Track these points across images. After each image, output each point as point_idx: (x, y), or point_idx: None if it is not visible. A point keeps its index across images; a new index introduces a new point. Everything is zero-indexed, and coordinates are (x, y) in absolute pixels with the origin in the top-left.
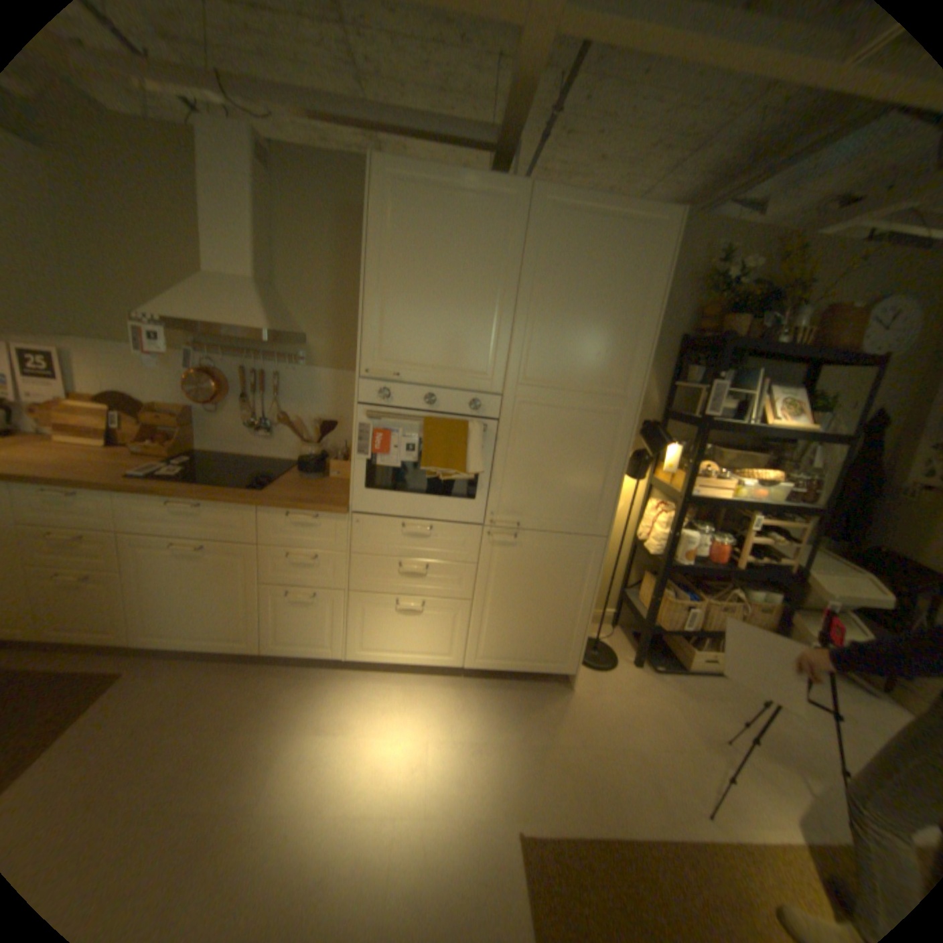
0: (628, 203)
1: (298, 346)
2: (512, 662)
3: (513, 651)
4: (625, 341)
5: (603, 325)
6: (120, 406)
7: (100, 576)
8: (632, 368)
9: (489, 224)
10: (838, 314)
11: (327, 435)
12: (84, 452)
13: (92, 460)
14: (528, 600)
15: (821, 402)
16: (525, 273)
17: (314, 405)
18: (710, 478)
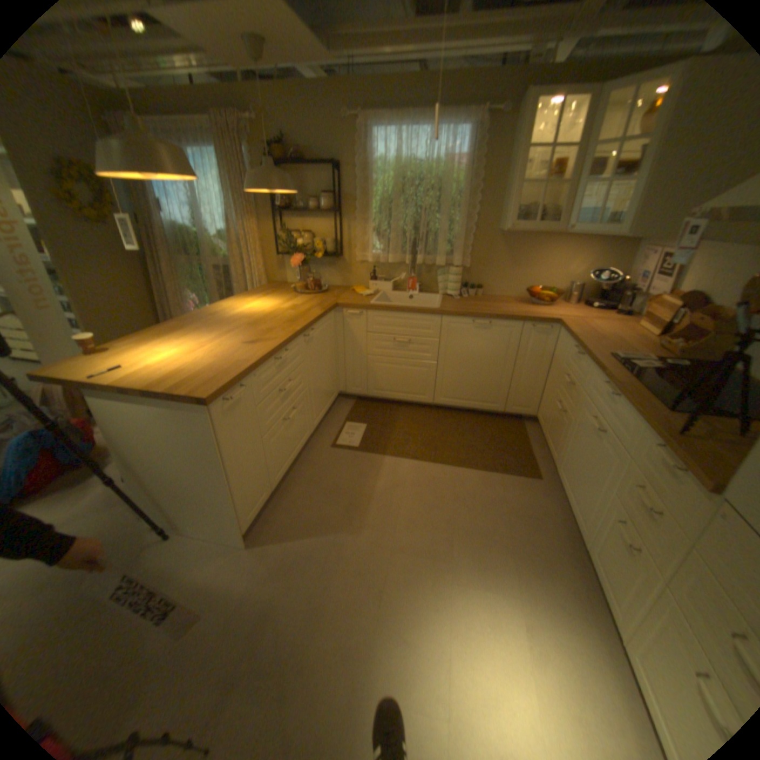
0: None
1: None
2: None
3: None
4: None
5: None
6: (695, 304)
7: (569, 414)
8: None
9: None
10: None
11: None
12: (643, 334)
13: (631, 339)
14: None
15: None
16: None
17: None
18: None
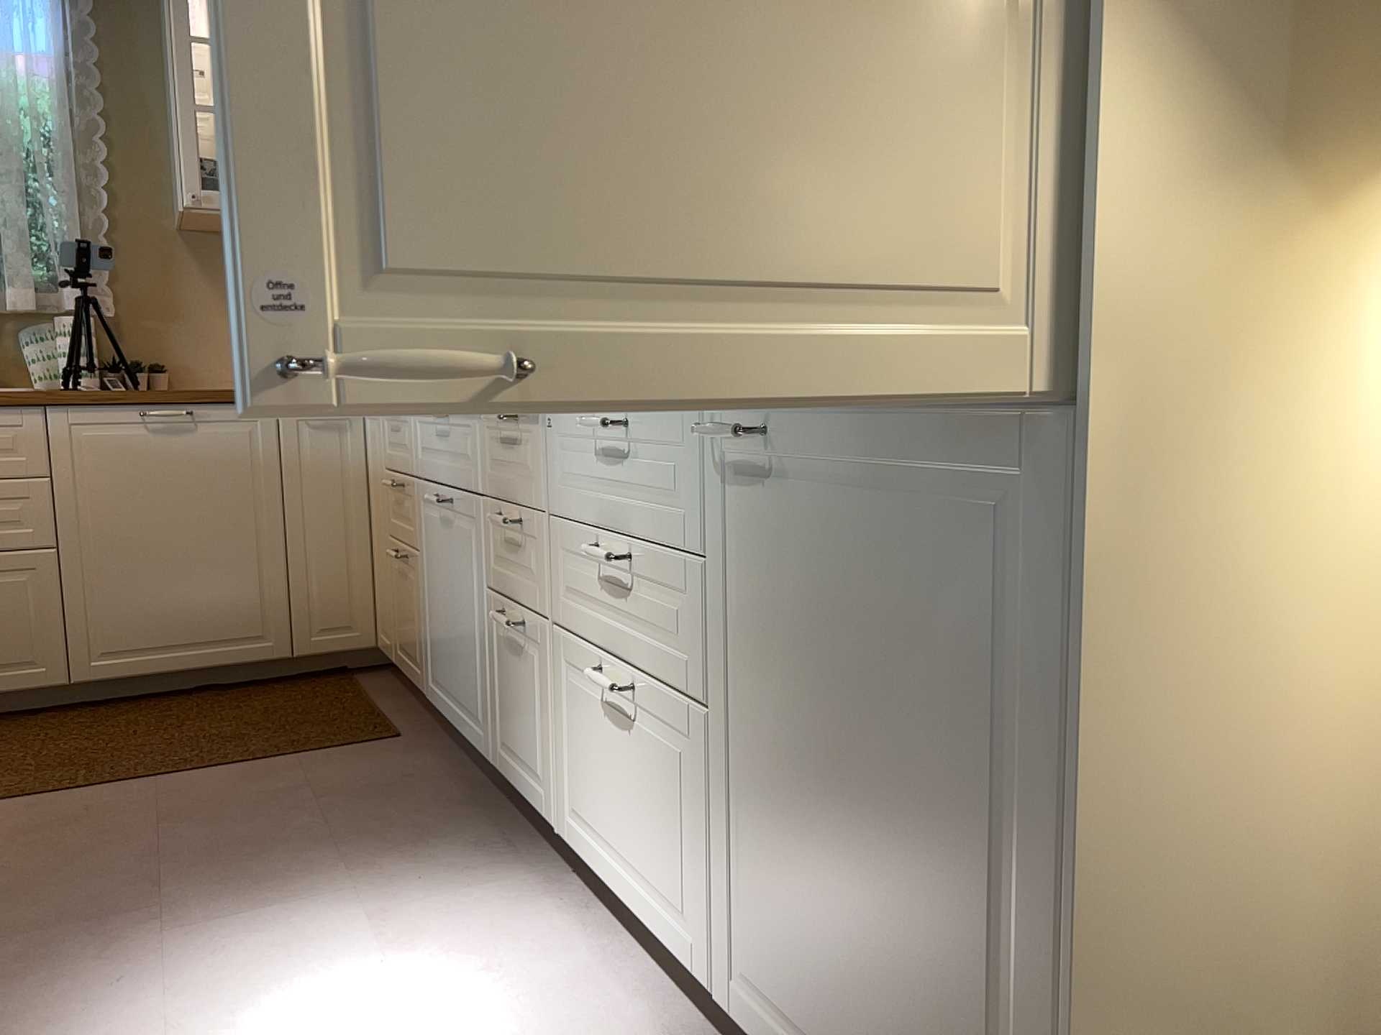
0: None
1: None
2: None
3: (827, 1020)
4: None
5: None
6: None
7: (412, 552)
8: None
9: None
10: None
11: None
12: None
13: None
14: (844, 766)
15: None
16: None
17: None
18: None
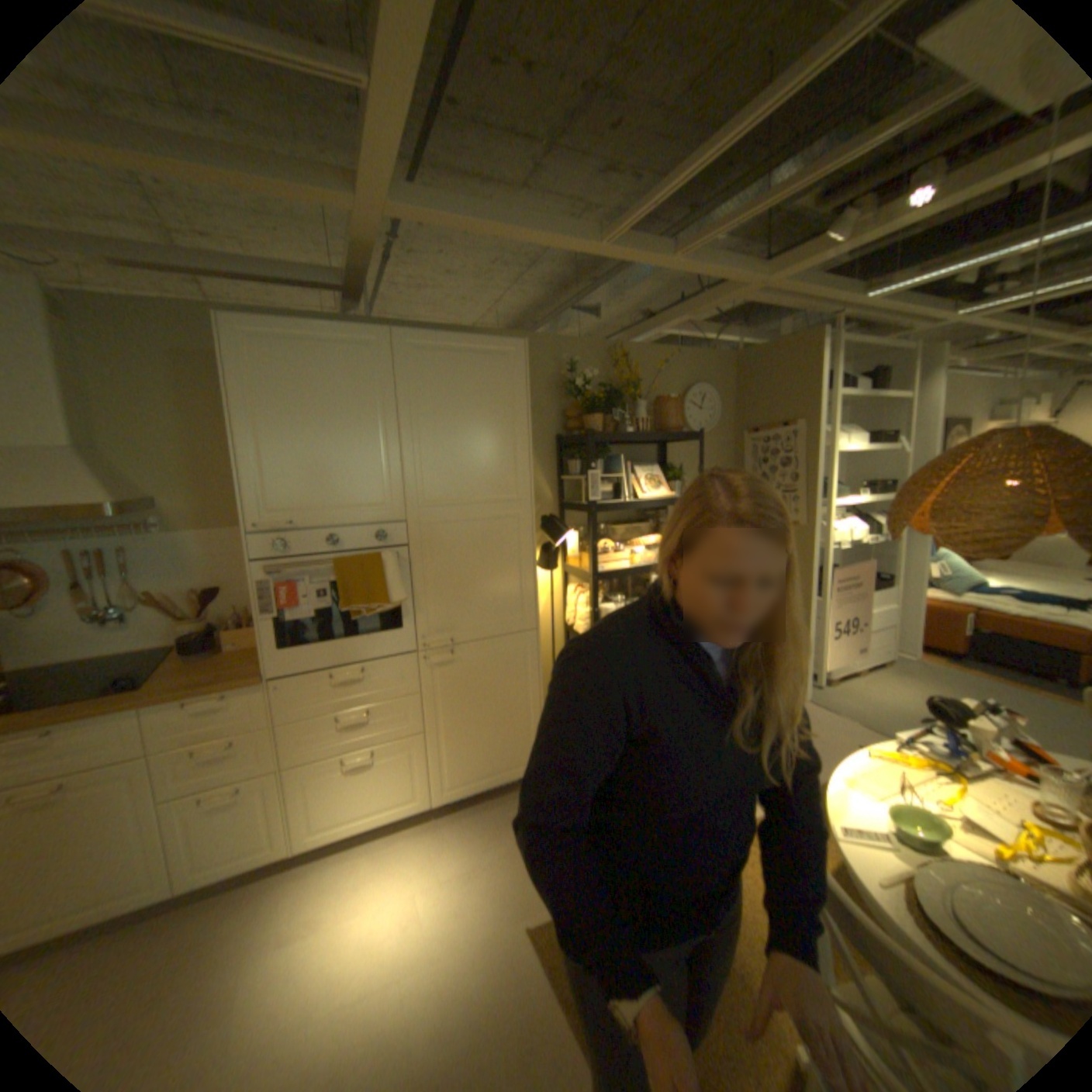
0: (478, 340)
1: (145, 511)
2: (479, 782)
3: (477, 771)
4: (505, 453)
5: (484, 443)
6: None
7: None
8: (517, 475)
9: (356, 368)
10: (662, 404)
11: (208, 605)
12: None
13: None
14: (479, 713)
15: (671, 474)
16: (401, 407)
17: (180, 574)
18: (608, 554)
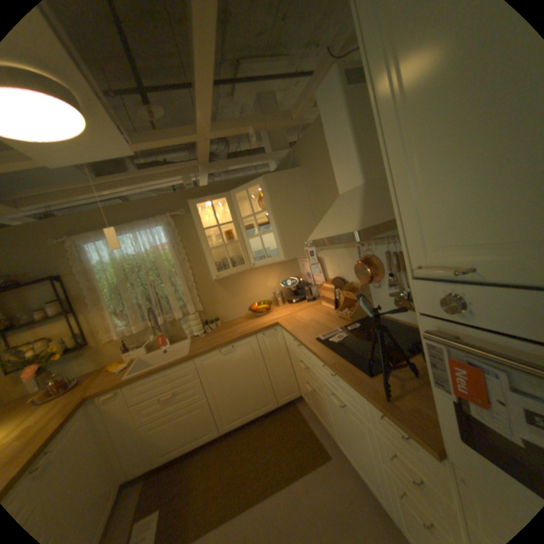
0: None
1: None
2: None
3: None
4: None
5: None
6: (339, 284)
7: (318, 392)
8: None
9: None
10: None
11: None
12: (326, 311)
13: (322, 319)
14: None
15: None
16: None
17: None
18: None
